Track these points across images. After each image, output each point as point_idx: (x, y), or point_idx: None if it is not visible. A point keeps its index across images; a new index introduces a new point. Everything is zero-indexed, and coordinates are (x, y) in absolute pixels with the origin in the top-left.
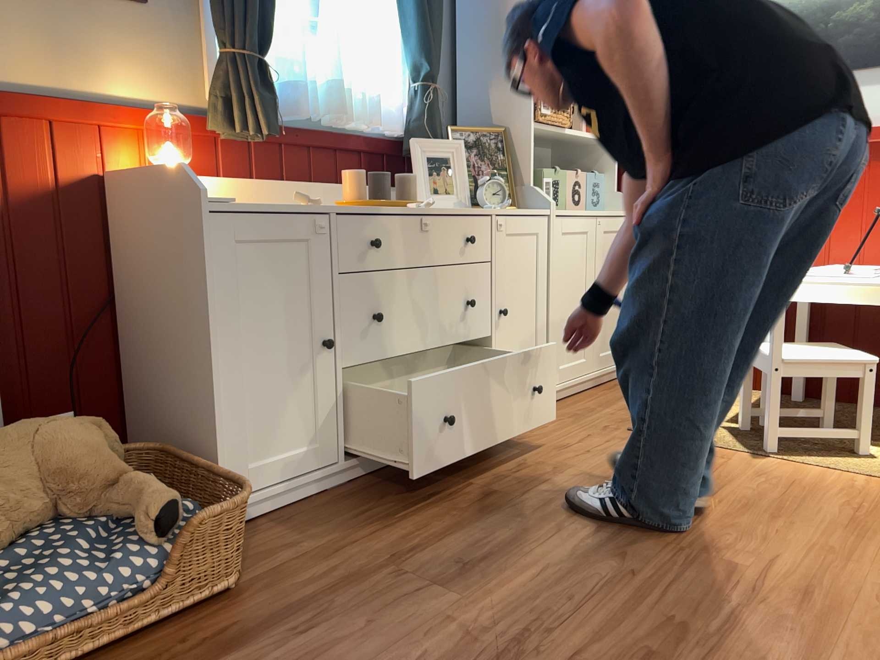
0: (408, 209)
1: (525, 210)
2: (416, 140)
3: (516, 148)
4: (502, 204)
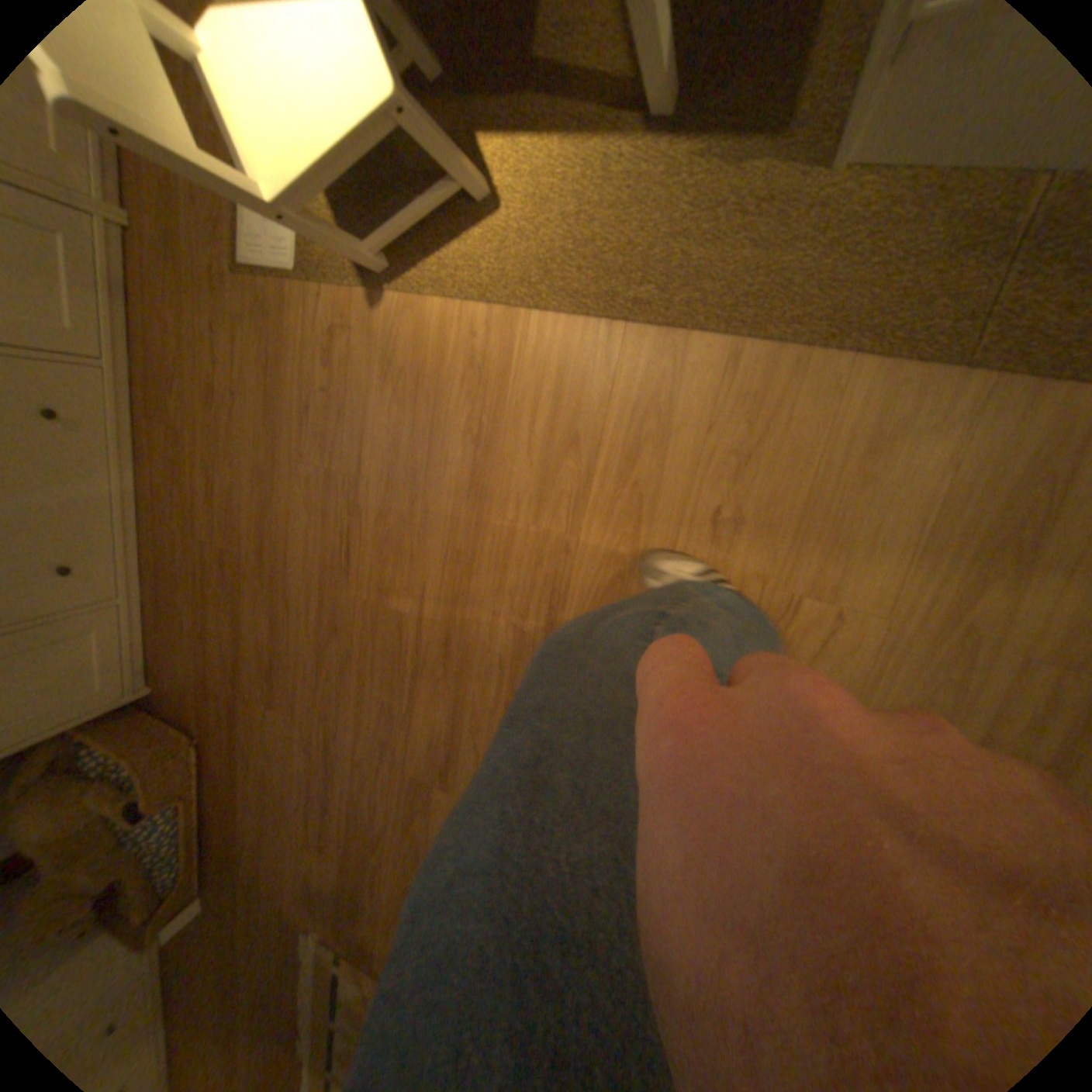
0: None
1: None
2: None
3: None
4: None
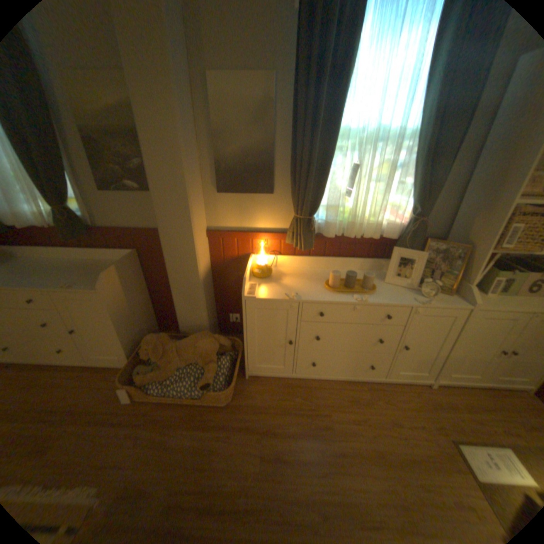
0: (349, 300)
1: (455, 301)
2: (402, 244)
3: (475, 259)
4: (433, 296)
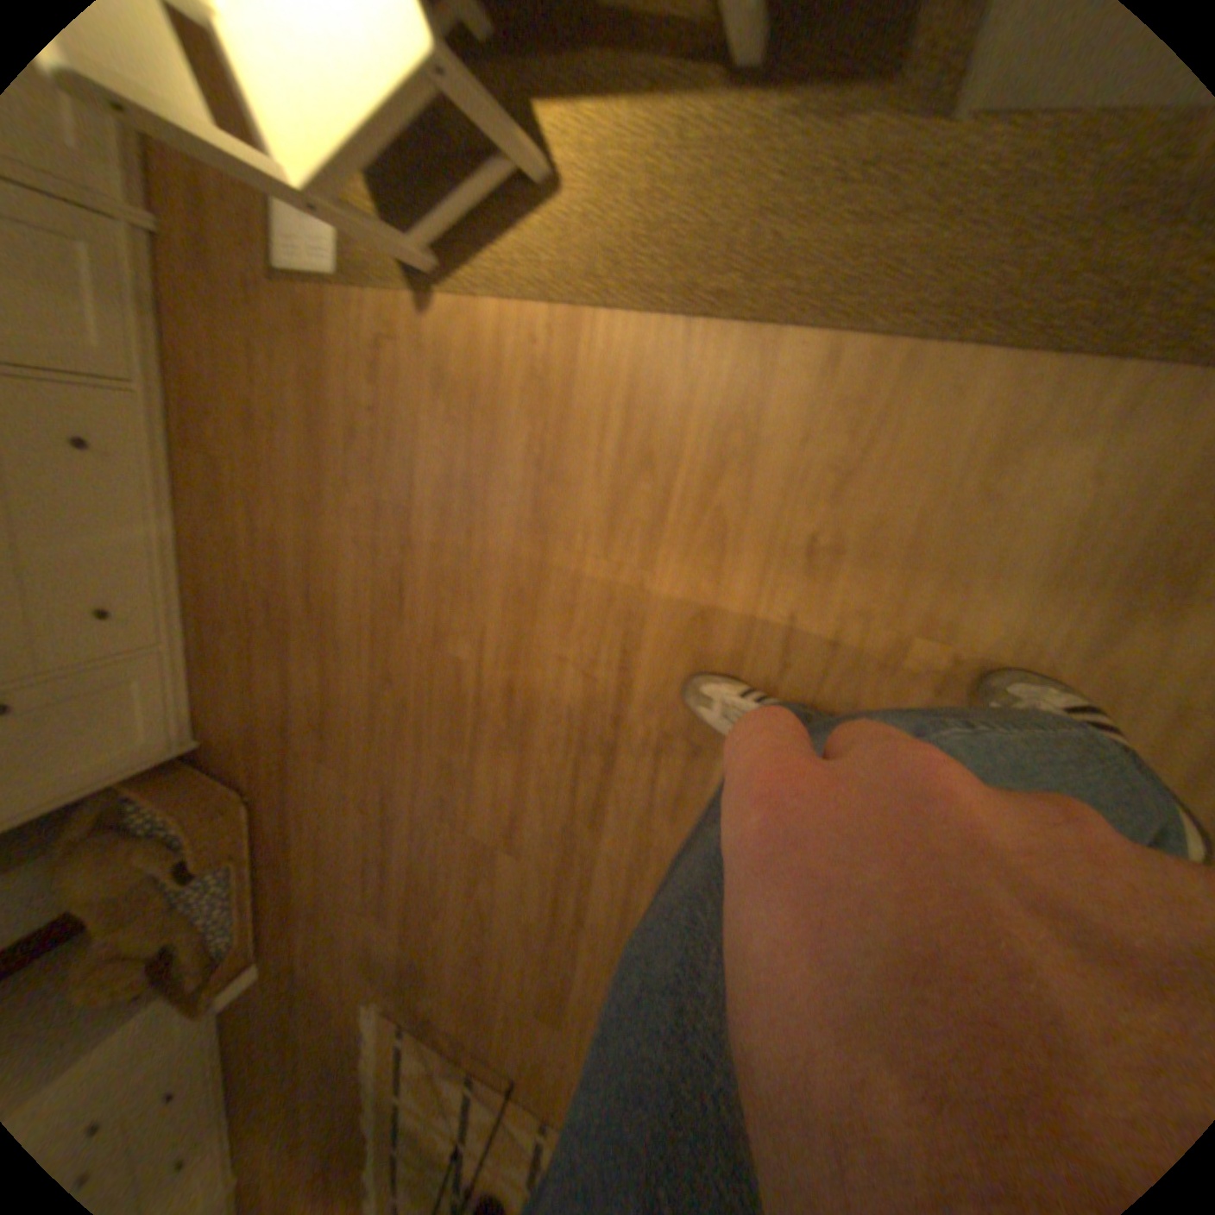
0: None
1: None
2: None
3: None
4: None
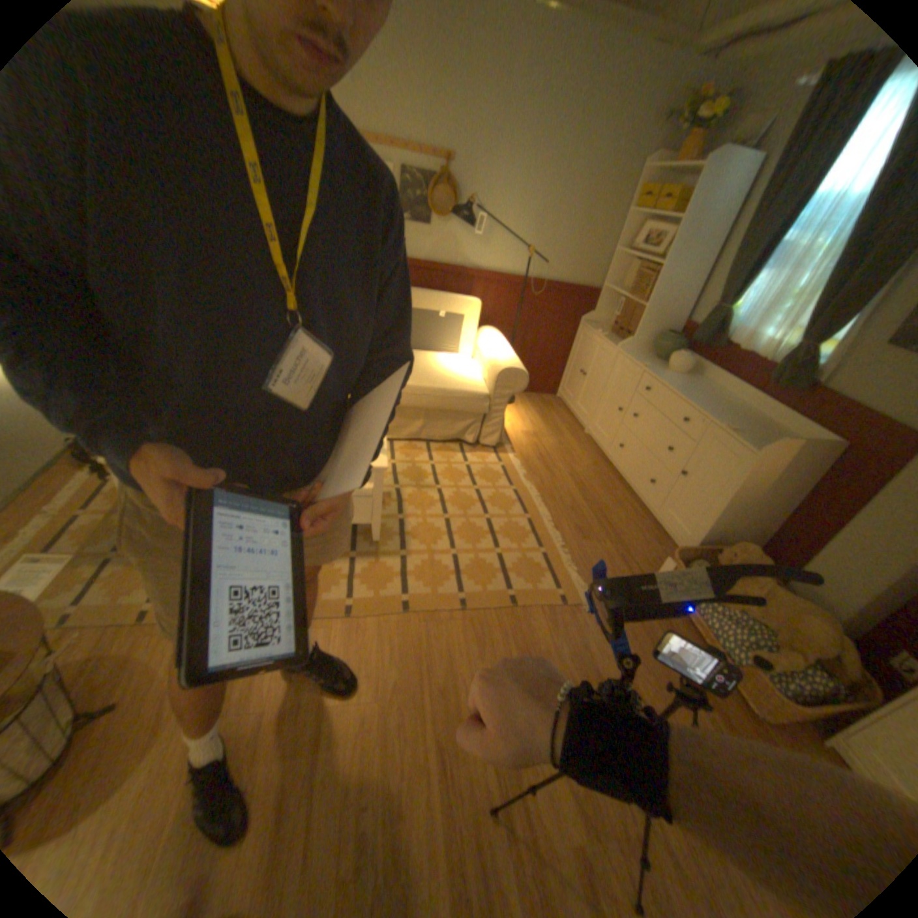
0: None
1: None
2: None
3: None
4: None
